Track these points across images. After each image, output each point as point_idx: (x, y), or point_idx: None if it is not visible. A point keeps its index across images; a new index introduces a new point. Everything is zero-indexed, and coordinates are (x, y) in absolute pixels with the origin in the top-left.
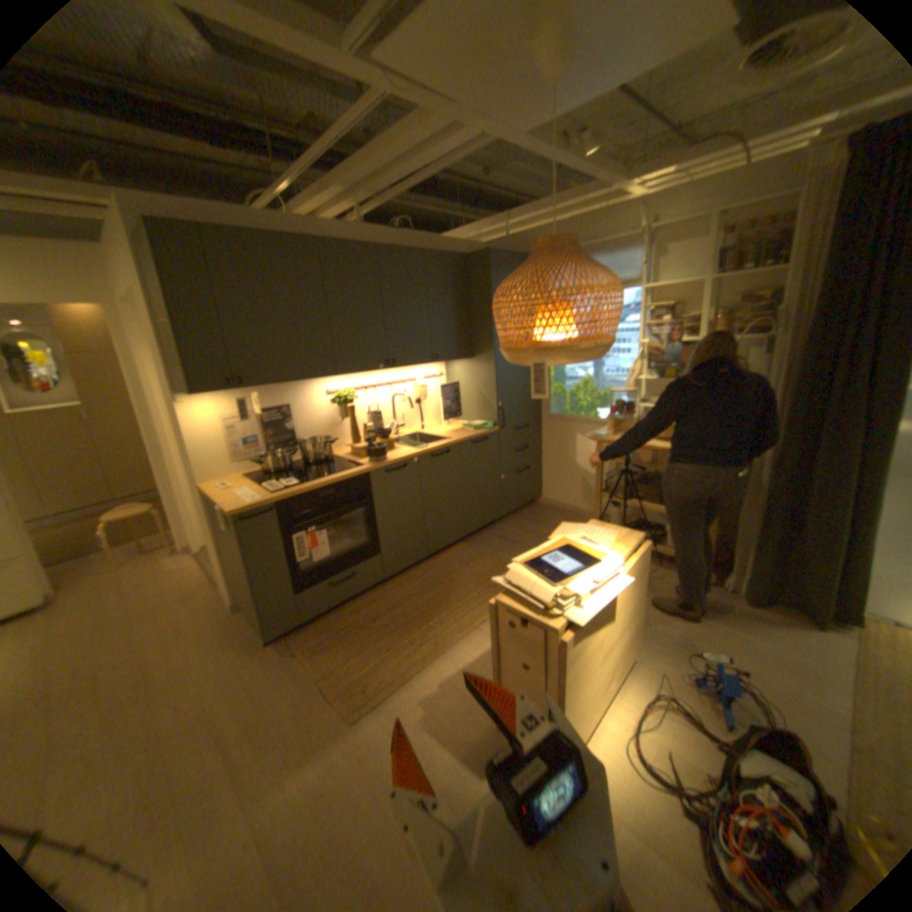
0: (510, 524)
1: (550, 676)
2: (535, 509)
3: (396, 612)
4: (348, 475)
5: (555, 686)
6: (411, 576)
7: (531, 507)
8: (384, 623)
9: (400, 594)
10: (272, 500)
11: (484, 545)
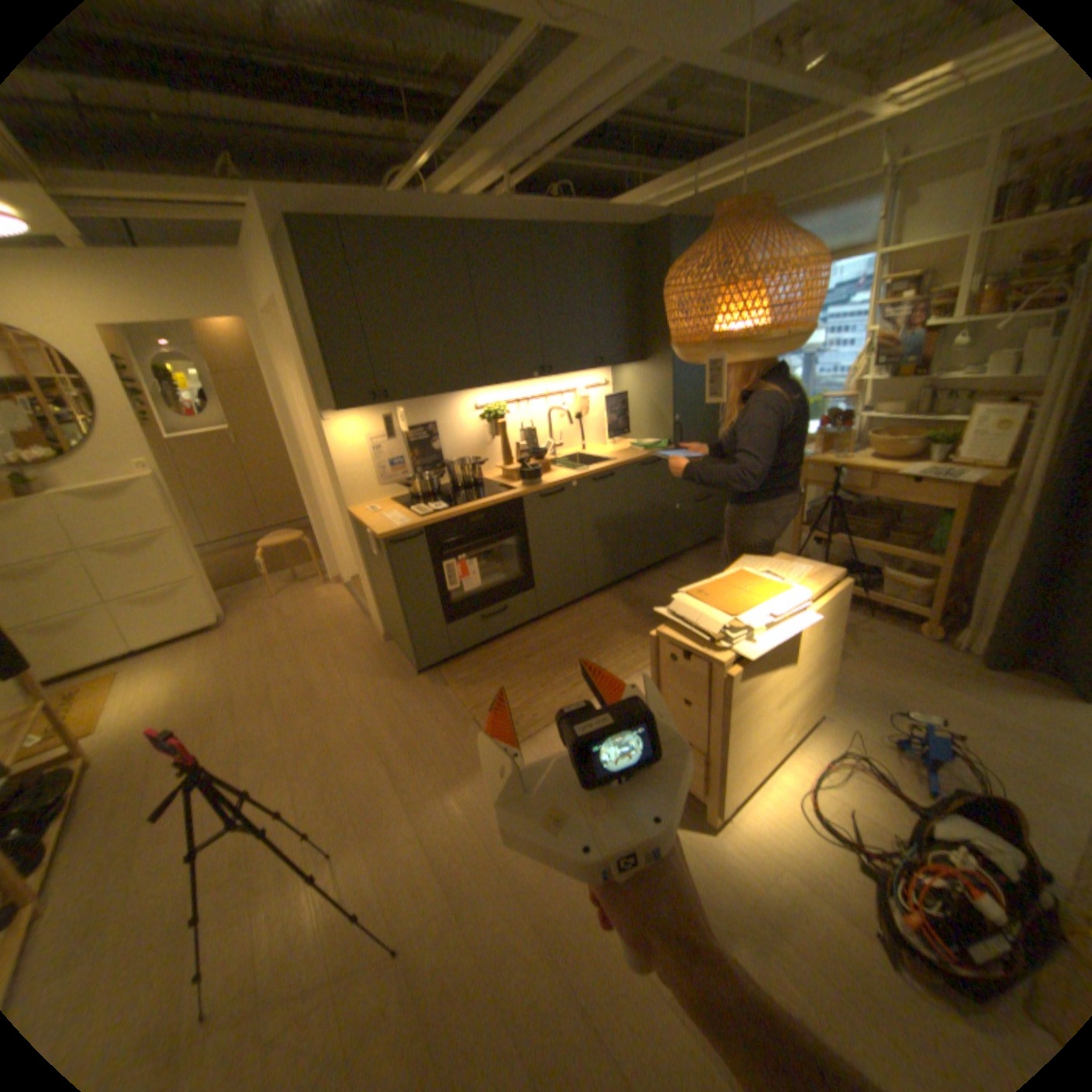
0: (684, 564)
1: (713, 712)
2: (716, 547)
3: (550, 651)
4: (498, 501)
5: (717, 723)
6: (566, 615)
7: (712, 545)
8: (537, 660)
9: (555, 633)
10: (421, 525)
11: (651, 585)
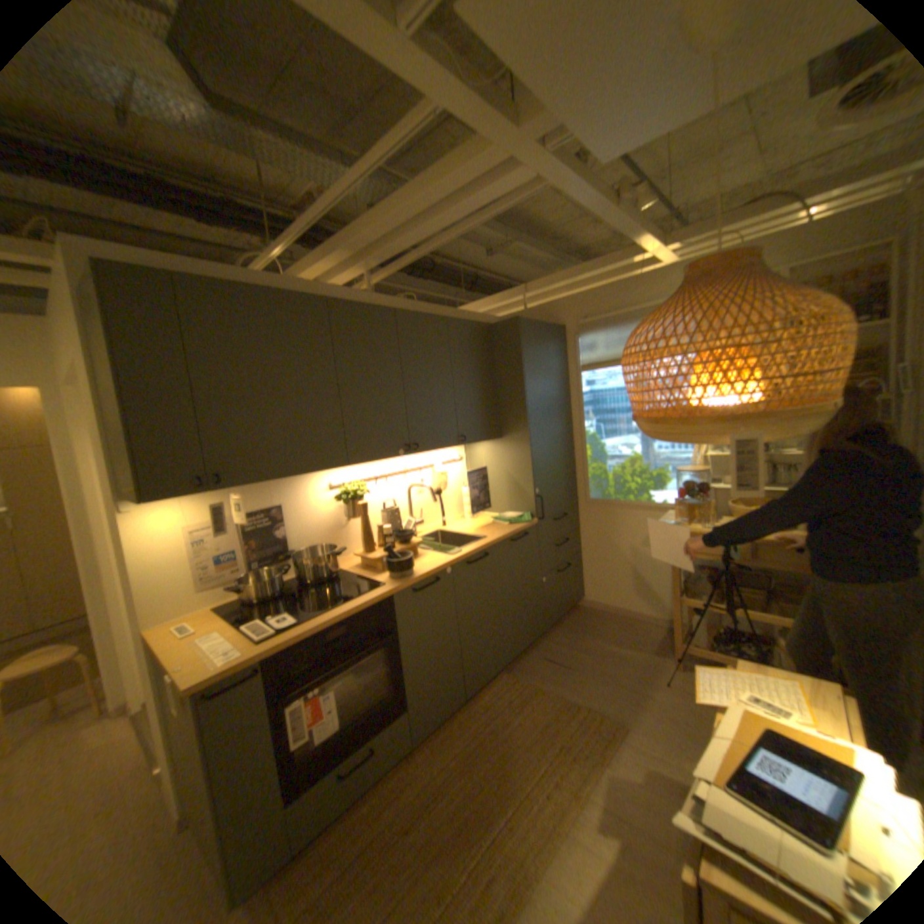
0: (556, 641)
1: None
2: (580, 616)
3: (437, 811)
4: (366, 603)
5: None
6: (446, 738)
7: (575, 614)
8: (422, 836)
9: (437, 774)
10: (258, 657)
11: (533, 675)
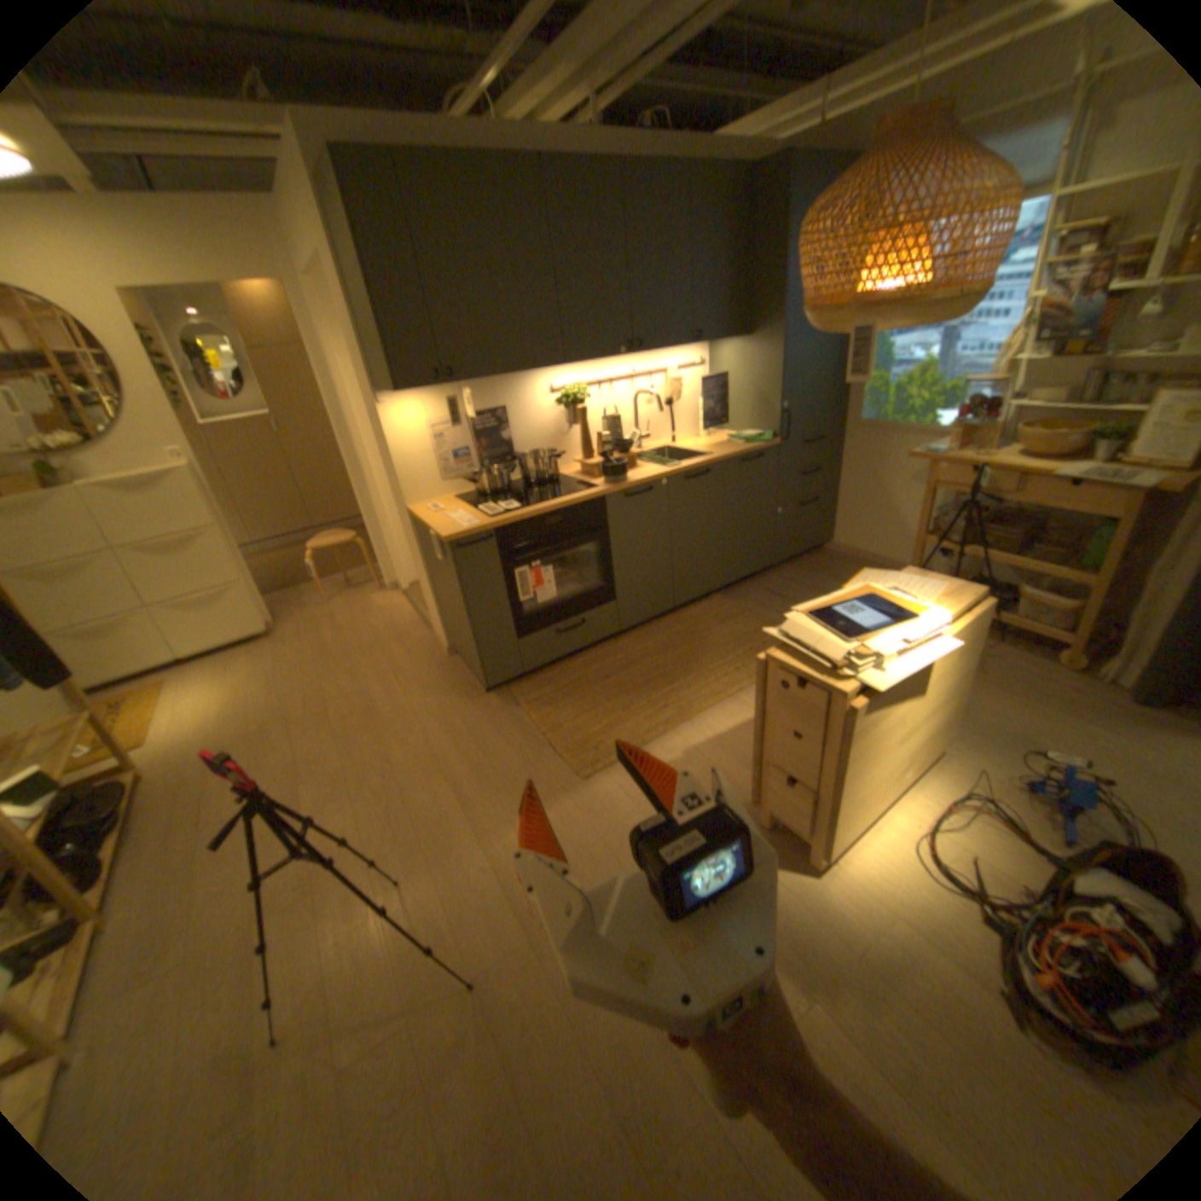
0: (782, 576)
1: (829, 747)
2: (820, 557)
3: (631, 670)
4: (578, 500)
5: (833, 759)
6: (650, 631)
7: (815, 555)
8: (618, 680)
9: (637, 651)
10: (490, 526)
11: (745, 599)
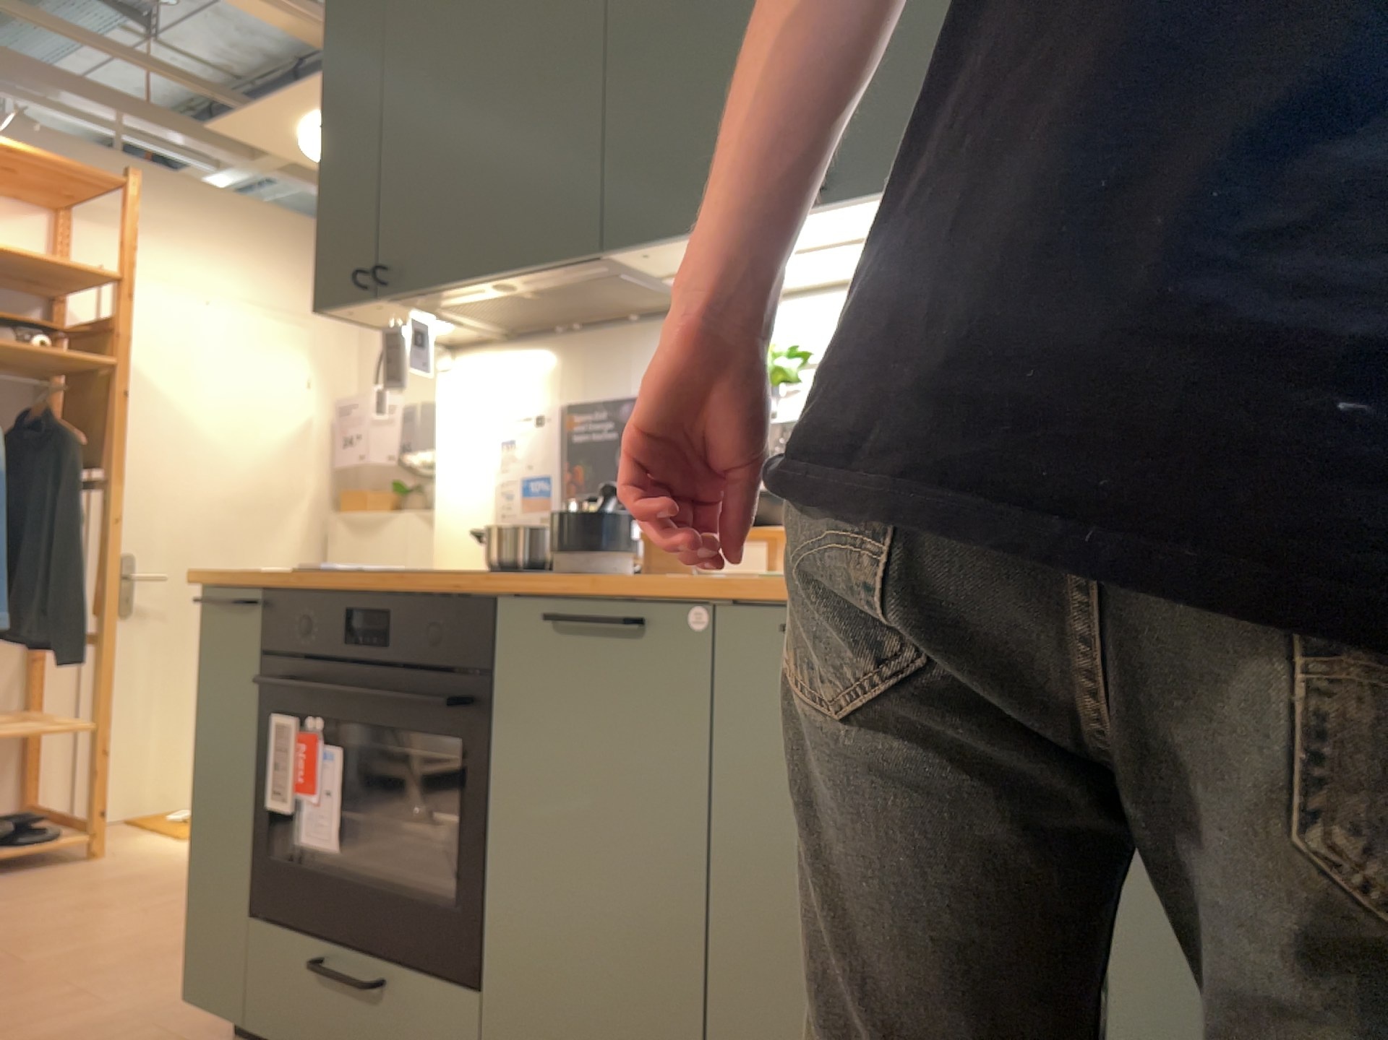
0: None
1: None
2: None
3: None
4: (439, 585)
5: None
6: None
7: None
8: None
9: None
10: (267, 581)
11: None
